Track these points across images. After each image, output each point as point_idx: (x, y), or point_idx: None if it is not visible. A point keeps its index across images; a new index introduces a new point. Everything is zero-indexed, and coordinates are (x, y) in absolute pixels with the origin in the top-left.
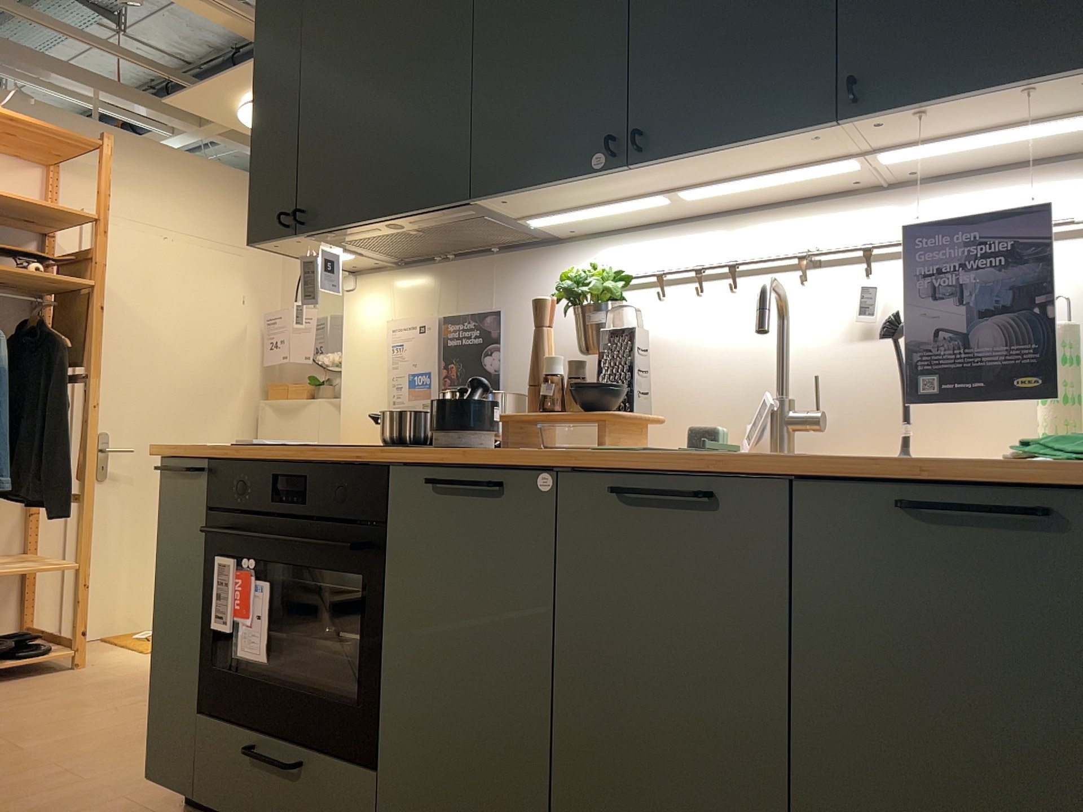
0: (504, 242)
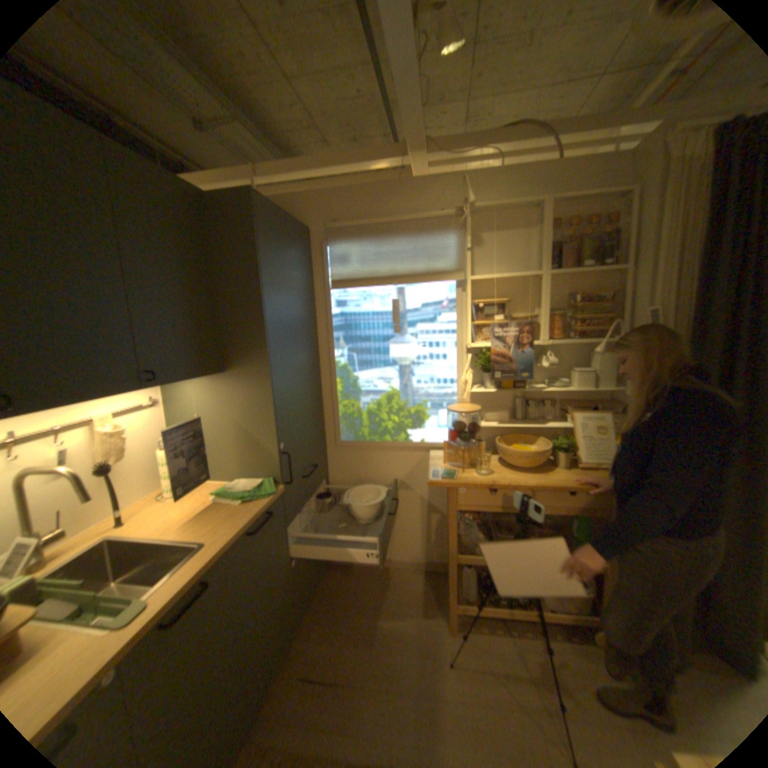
0: None
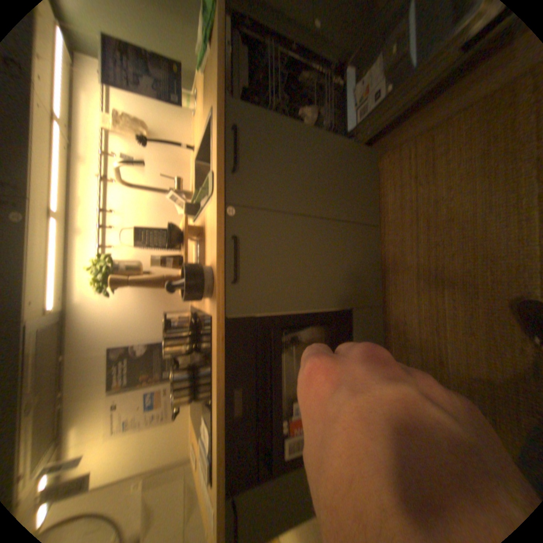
0: (53, 350)
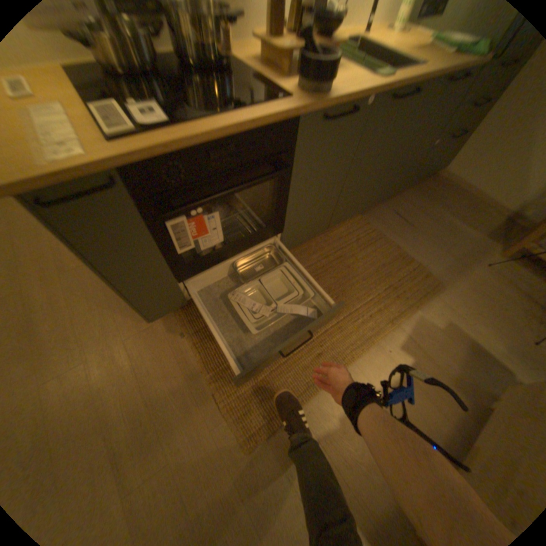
0: None
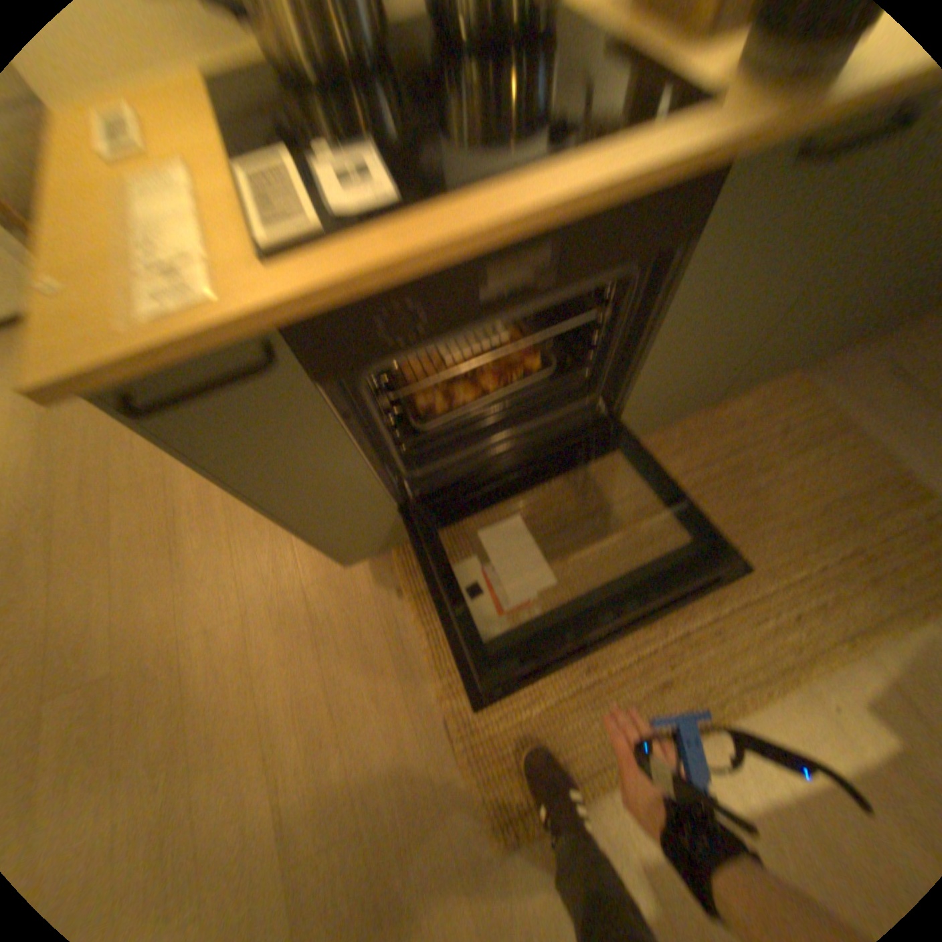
0: None
